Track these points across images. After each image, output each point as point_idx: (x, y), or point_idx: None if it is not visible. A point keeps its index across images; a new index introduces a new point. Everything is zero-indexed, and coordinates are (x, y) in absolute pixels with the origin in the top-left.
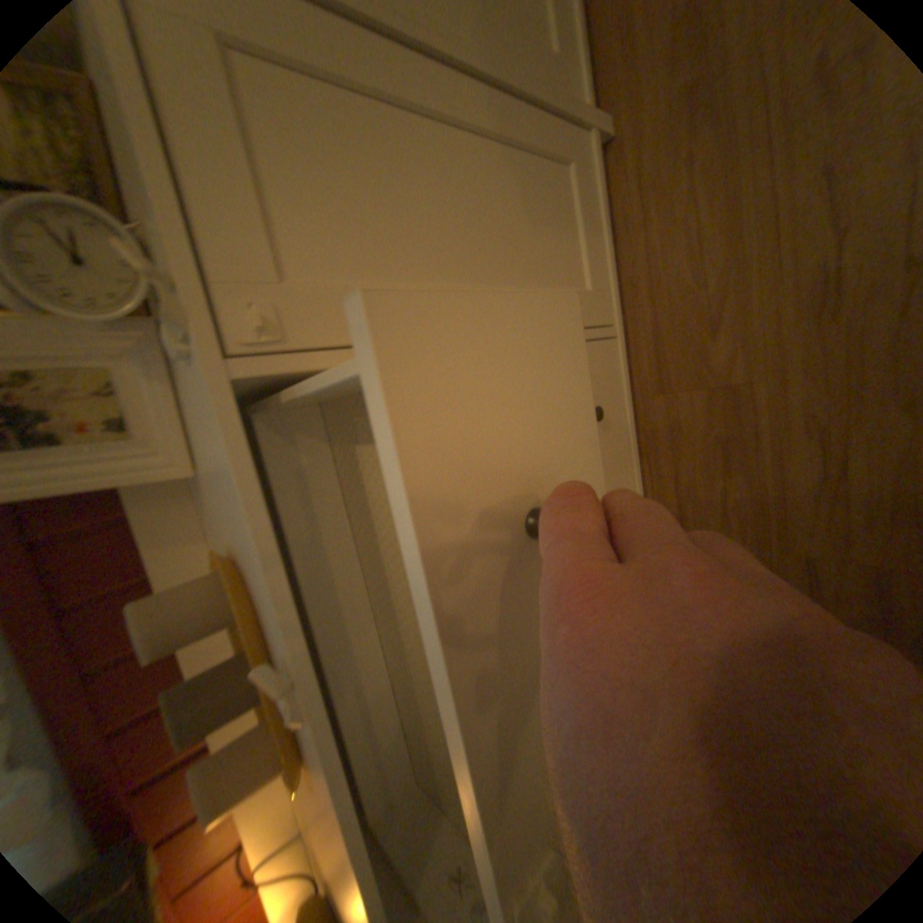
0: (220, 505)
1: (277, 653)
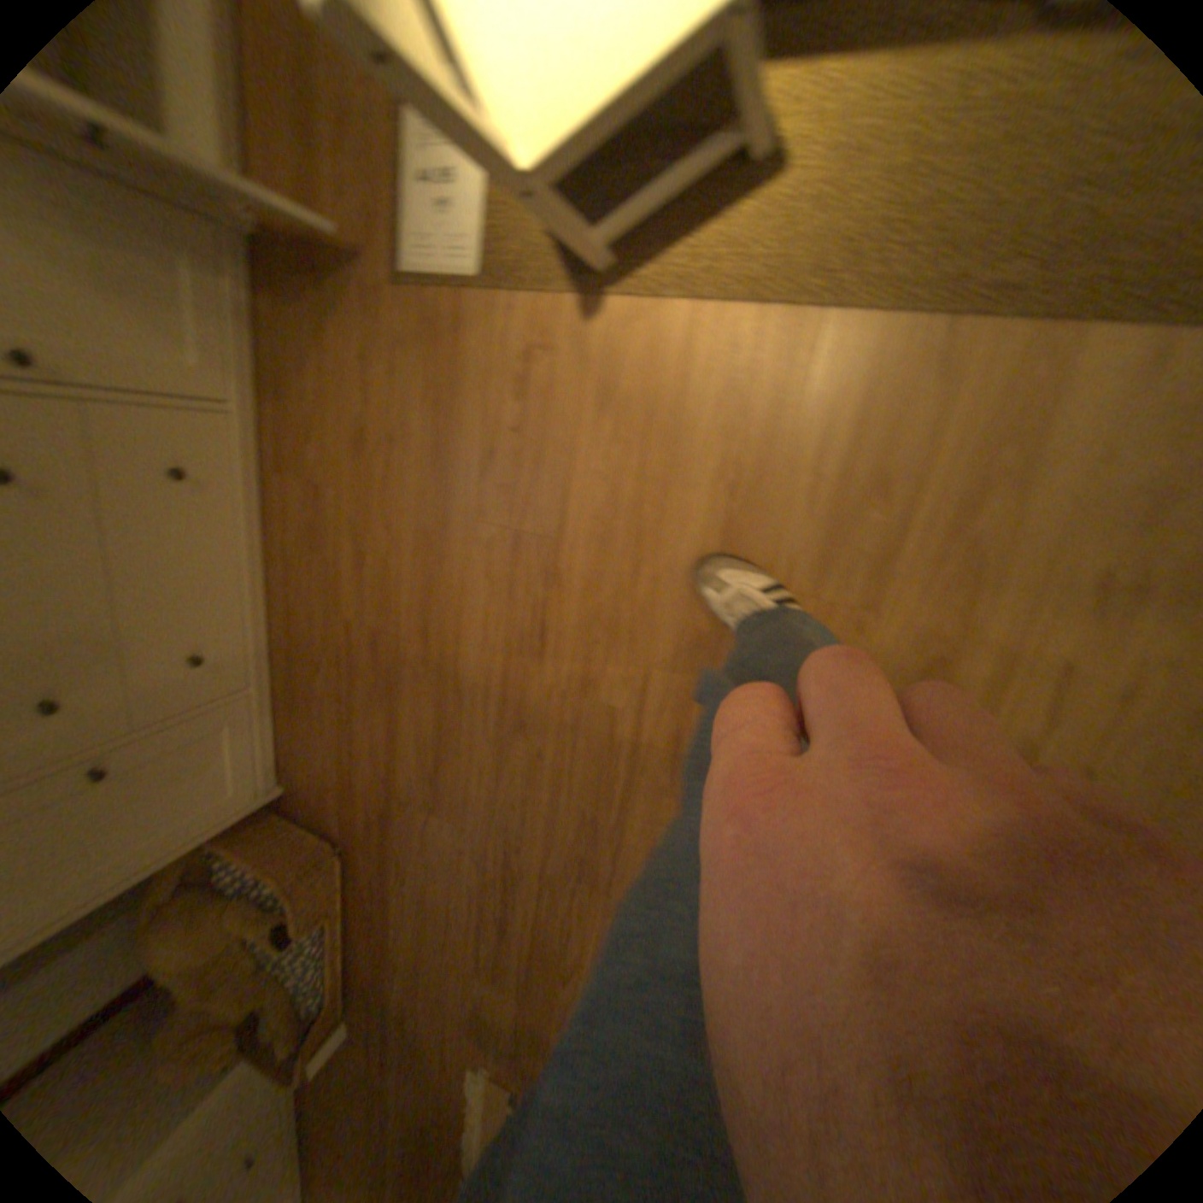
0: None
1: None
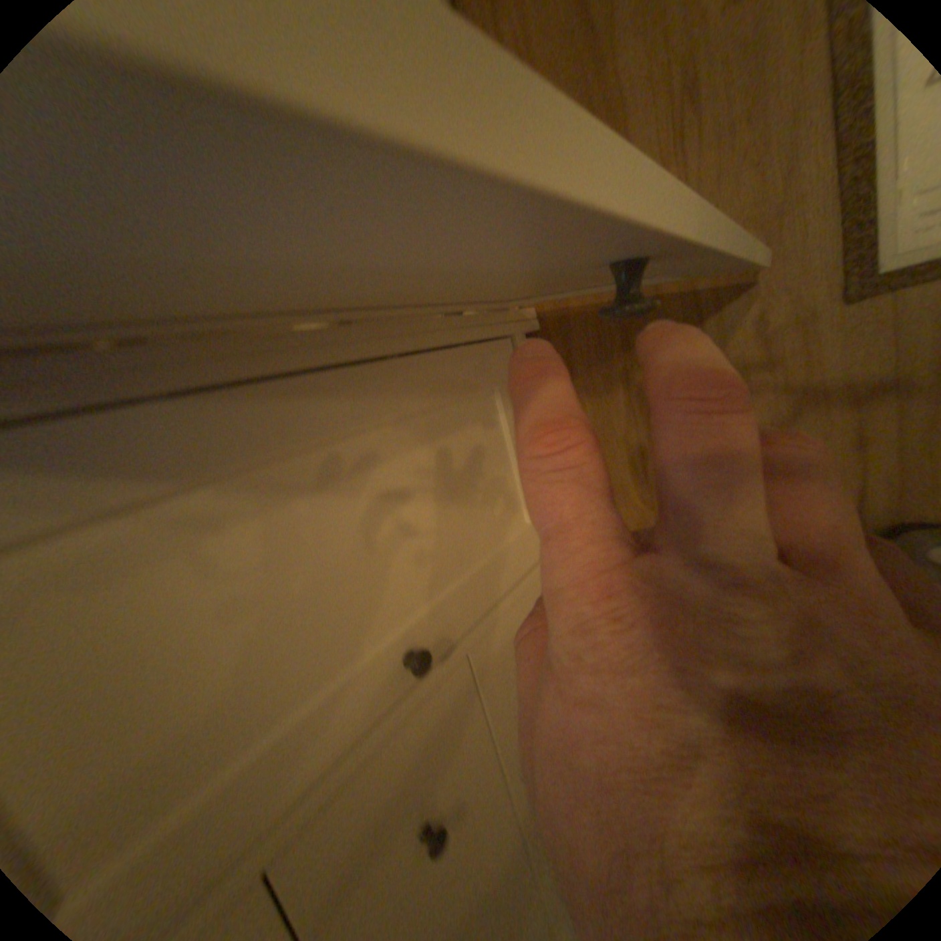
0: None
1: None
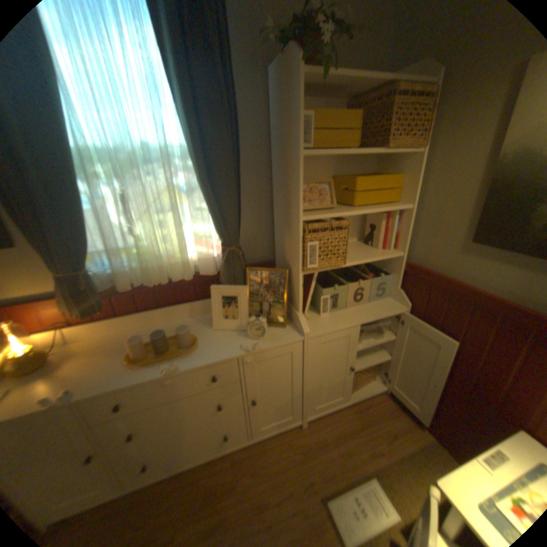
0: (208, 351)
1: (176, 371)
